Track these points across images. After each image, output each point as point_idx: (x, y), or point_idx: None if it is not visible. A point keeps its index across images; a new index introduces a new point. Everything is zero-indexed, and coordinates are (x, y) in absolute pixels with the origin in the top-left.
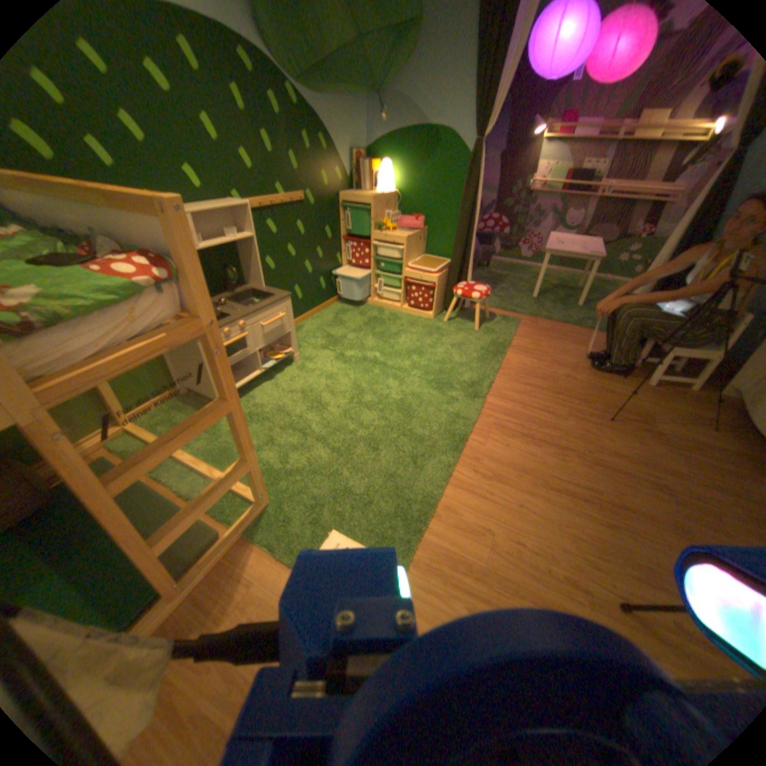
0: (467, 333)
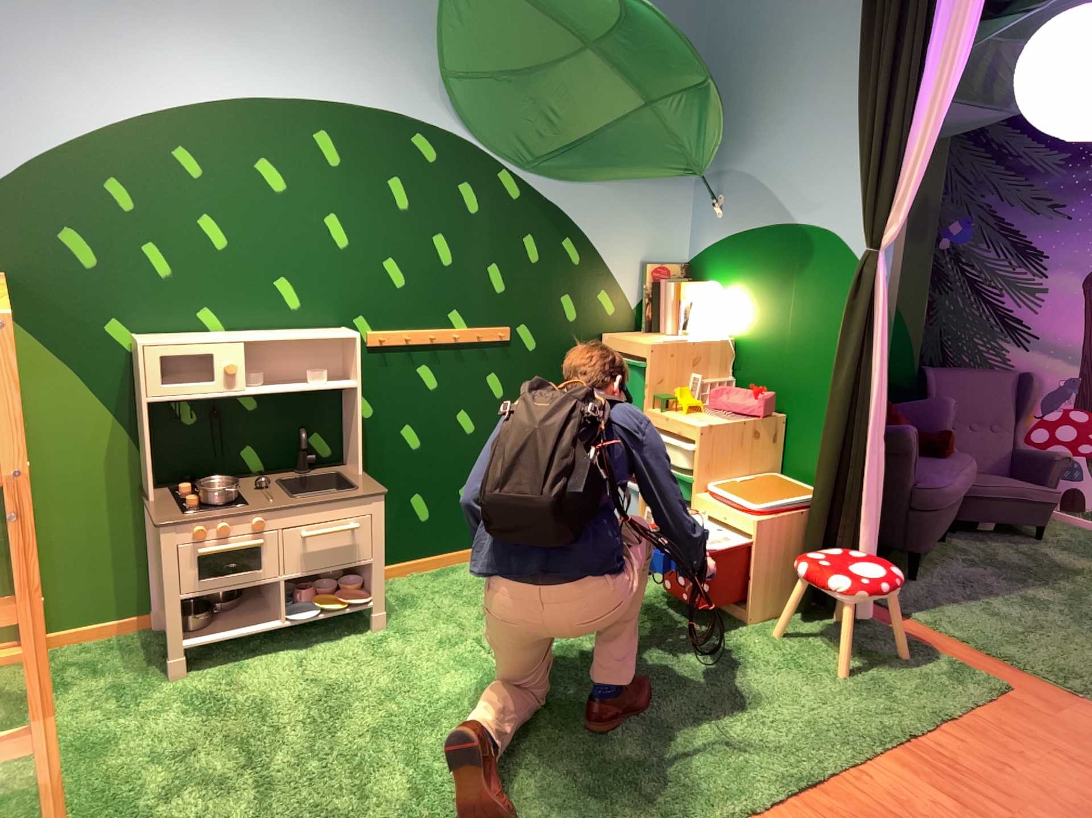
0: (810, 675)
